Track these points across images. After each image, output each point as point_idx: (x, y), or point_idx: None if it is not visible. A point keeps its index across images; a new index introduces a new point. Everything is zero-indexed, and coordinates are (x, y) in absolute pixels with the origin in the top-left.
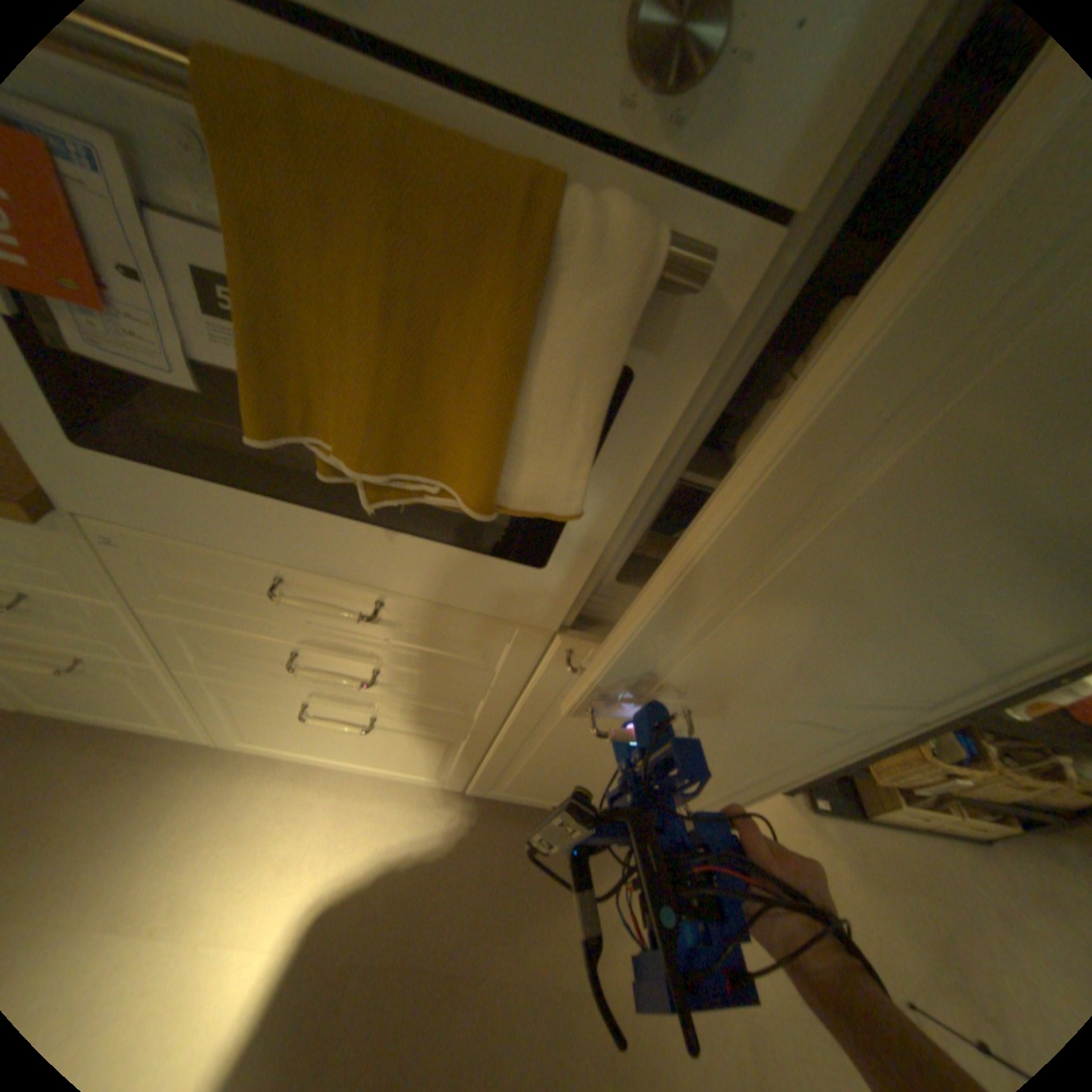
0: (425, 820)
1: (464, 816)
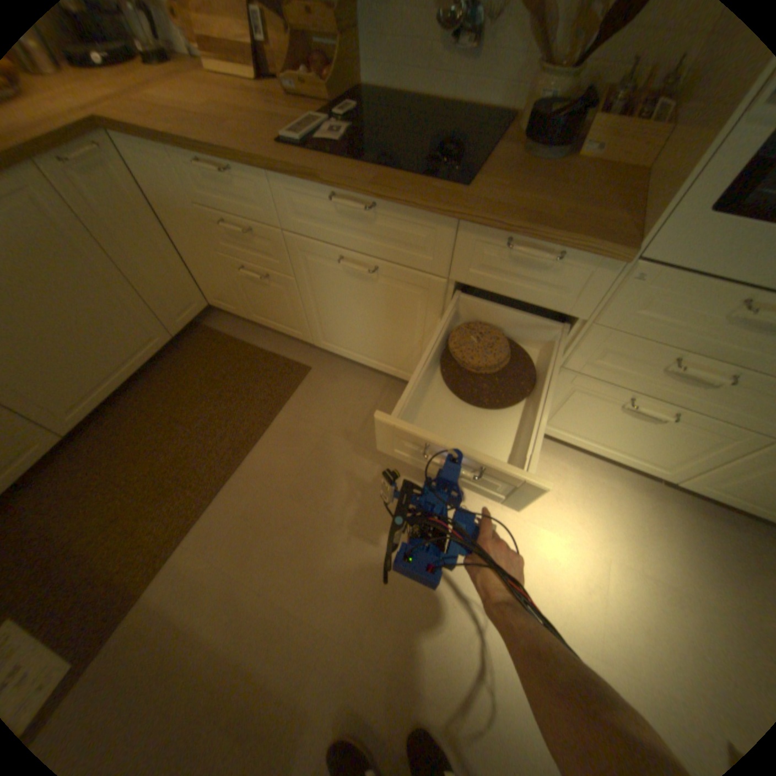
0: (639, 496)
1: (666, 501)
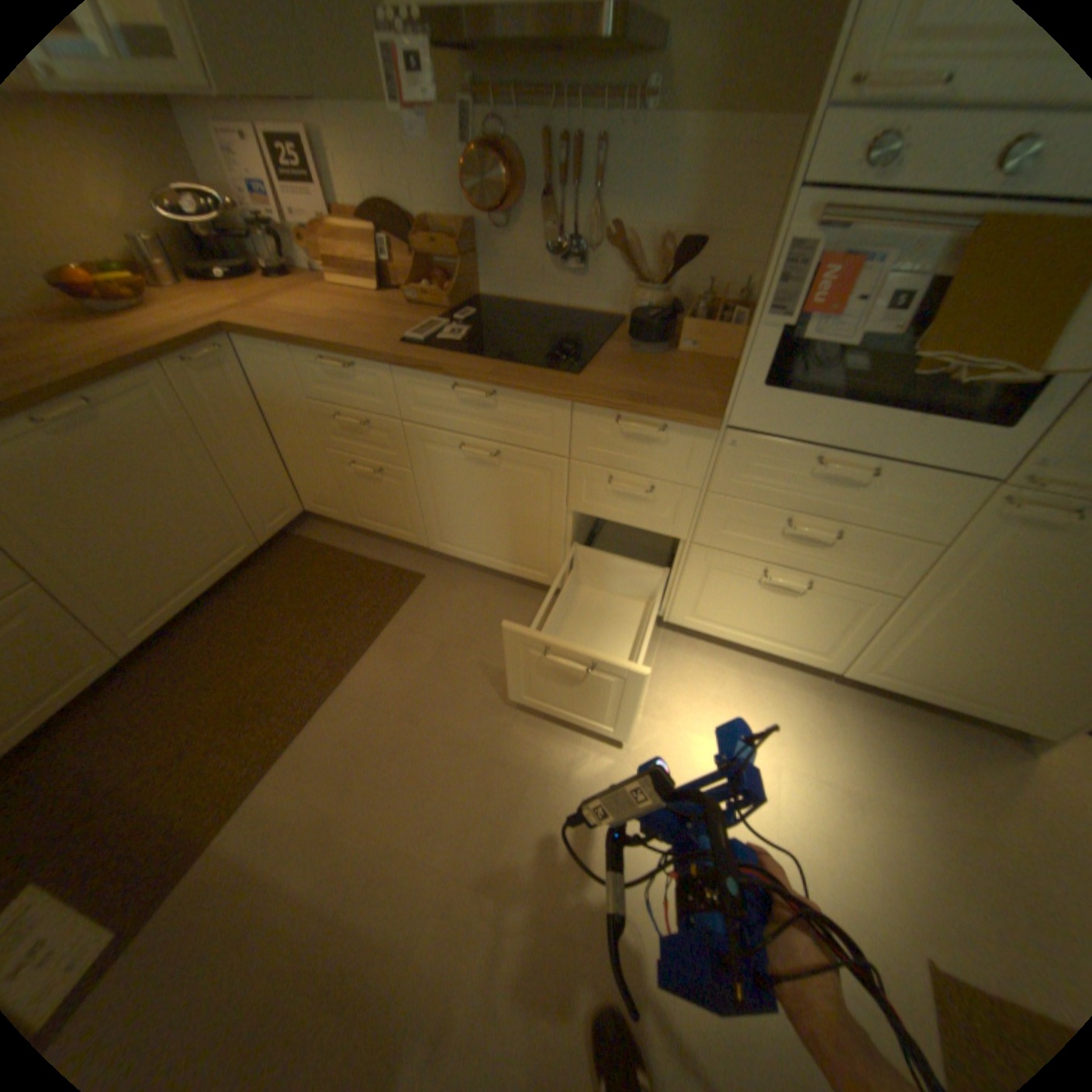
0: (806, 696)
1: (836, 700)
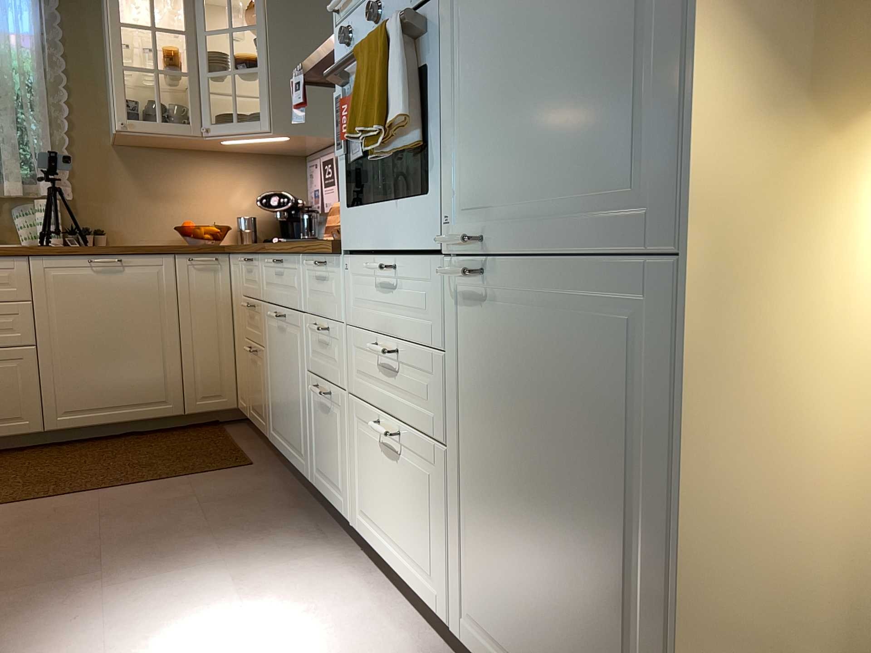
0: None
1: None
